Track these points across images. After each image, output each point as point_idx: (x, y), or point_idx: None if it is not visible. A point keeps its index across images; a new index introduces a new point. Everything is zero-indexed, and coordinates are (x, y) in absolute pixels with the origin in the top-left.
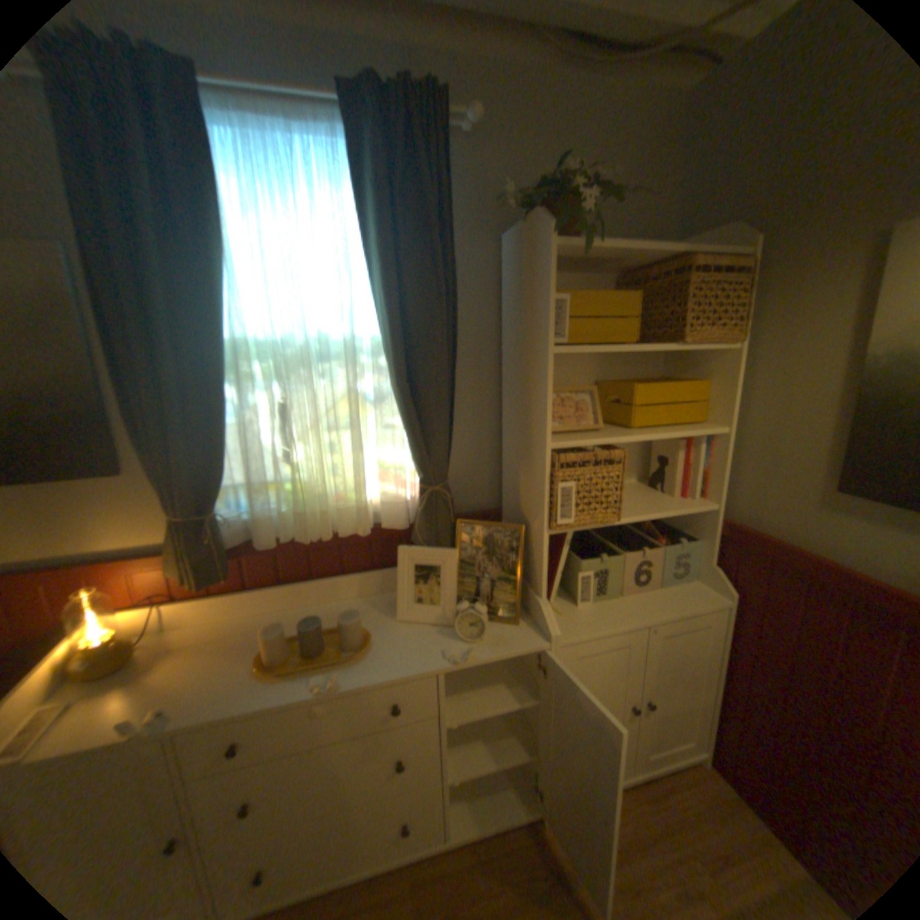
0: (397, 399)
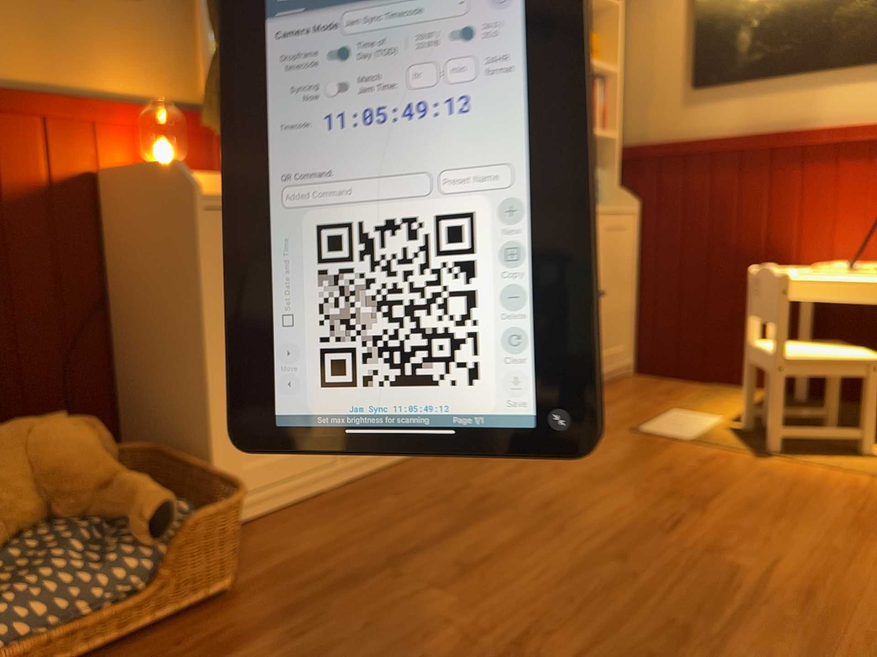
0: None
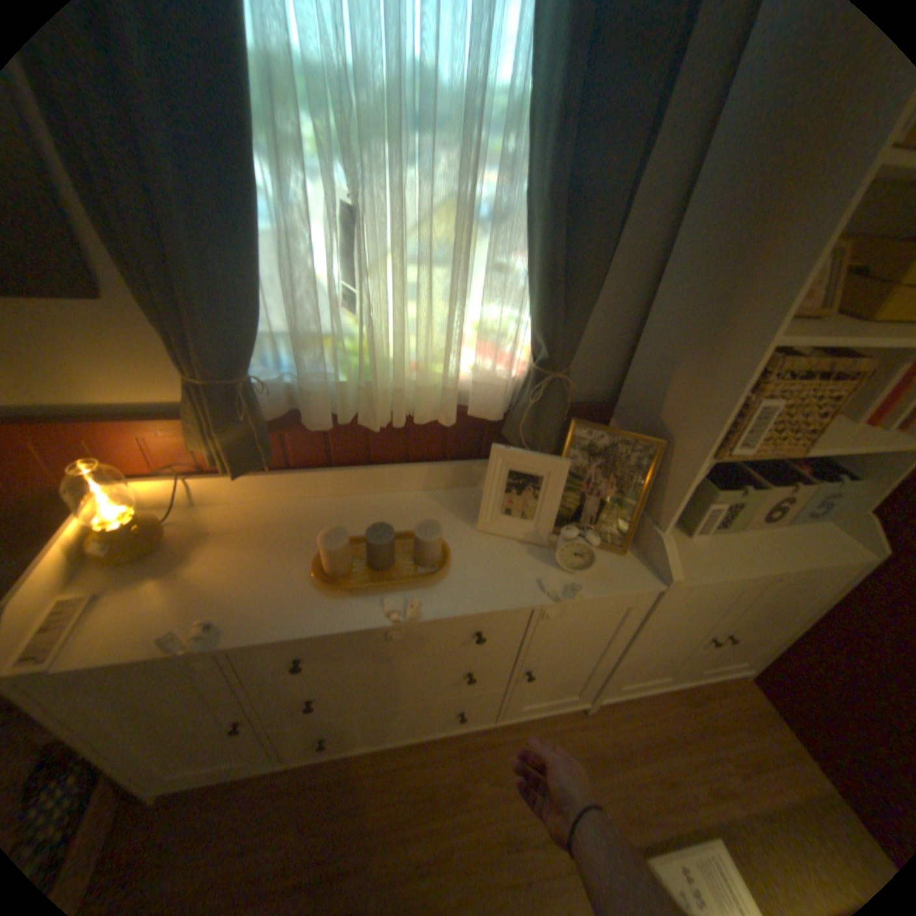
0: (537, 222)
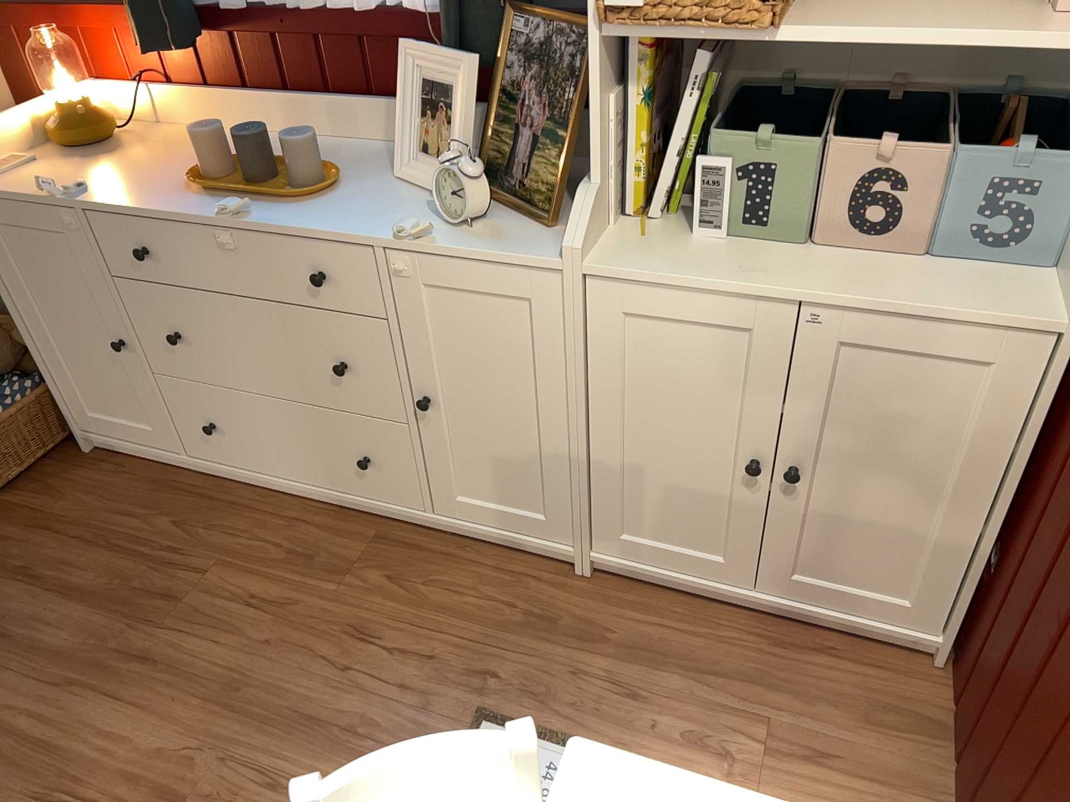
0: None
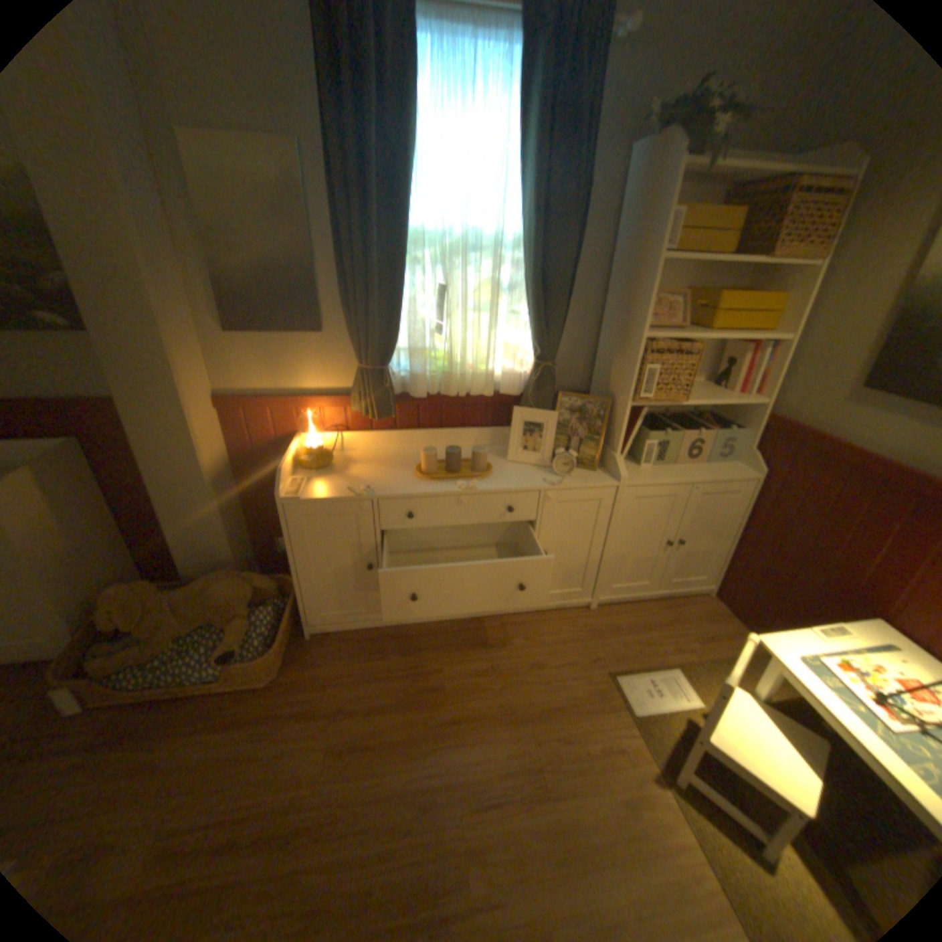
0: (528, 289)
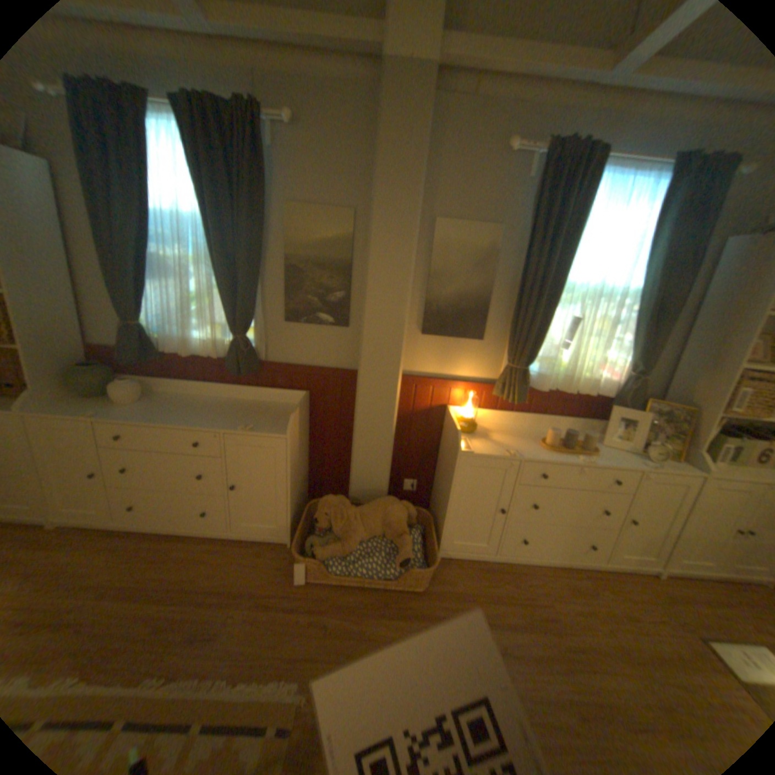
0: (640, 325)
